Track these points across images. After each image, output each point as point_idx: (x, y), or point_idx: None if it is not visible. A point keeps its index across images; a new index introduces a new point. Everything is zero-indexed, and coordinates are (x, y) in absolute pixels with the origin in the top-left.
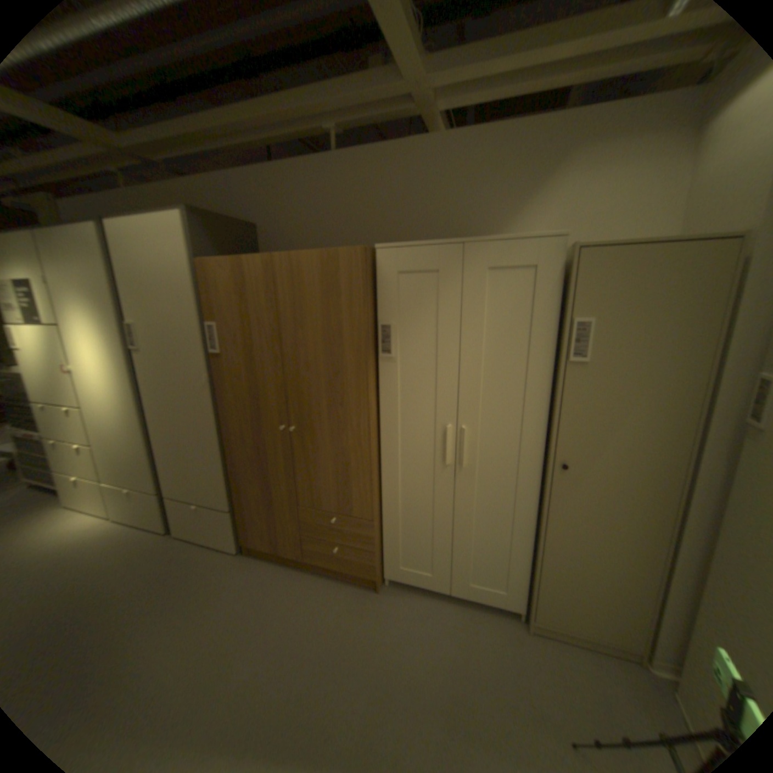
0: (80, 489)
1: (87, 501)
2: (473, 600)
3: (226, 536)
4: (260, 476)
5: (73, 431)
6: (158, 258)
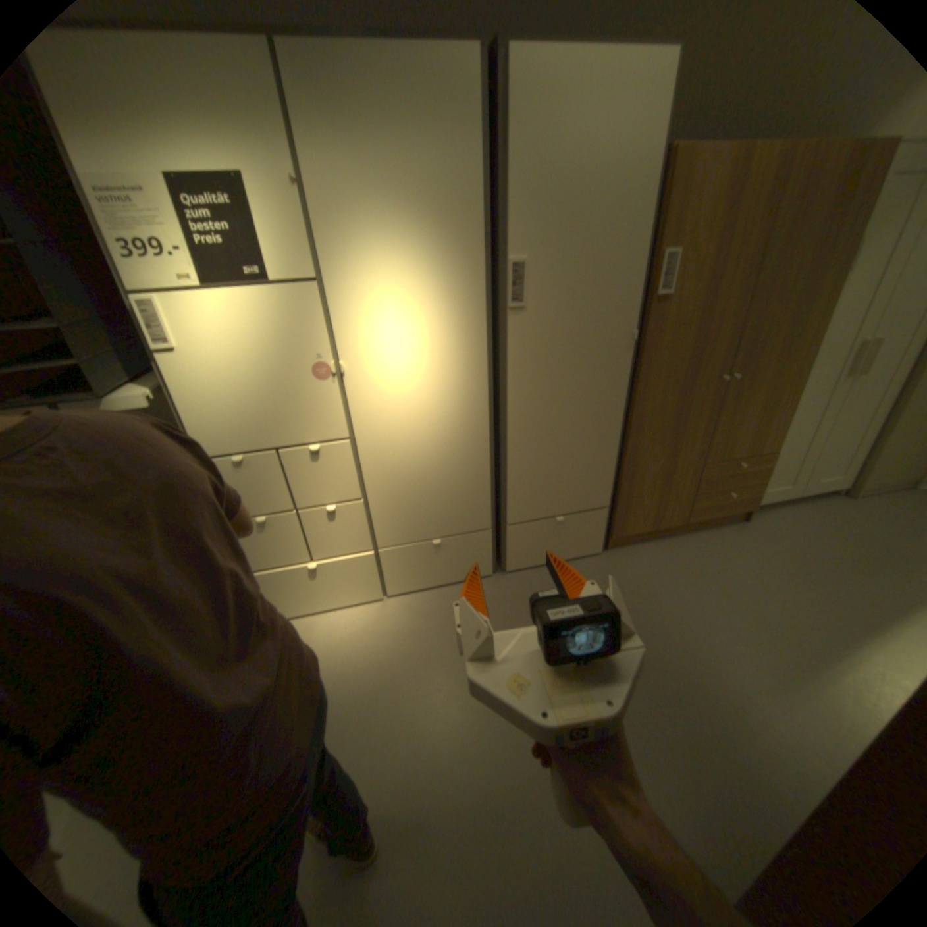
0: (330, 573)
1: (344, 586)
2: (818, 494)
3: (599, 535)
4: (672, 447)
5: (332, 482)
6: (618, 138)
